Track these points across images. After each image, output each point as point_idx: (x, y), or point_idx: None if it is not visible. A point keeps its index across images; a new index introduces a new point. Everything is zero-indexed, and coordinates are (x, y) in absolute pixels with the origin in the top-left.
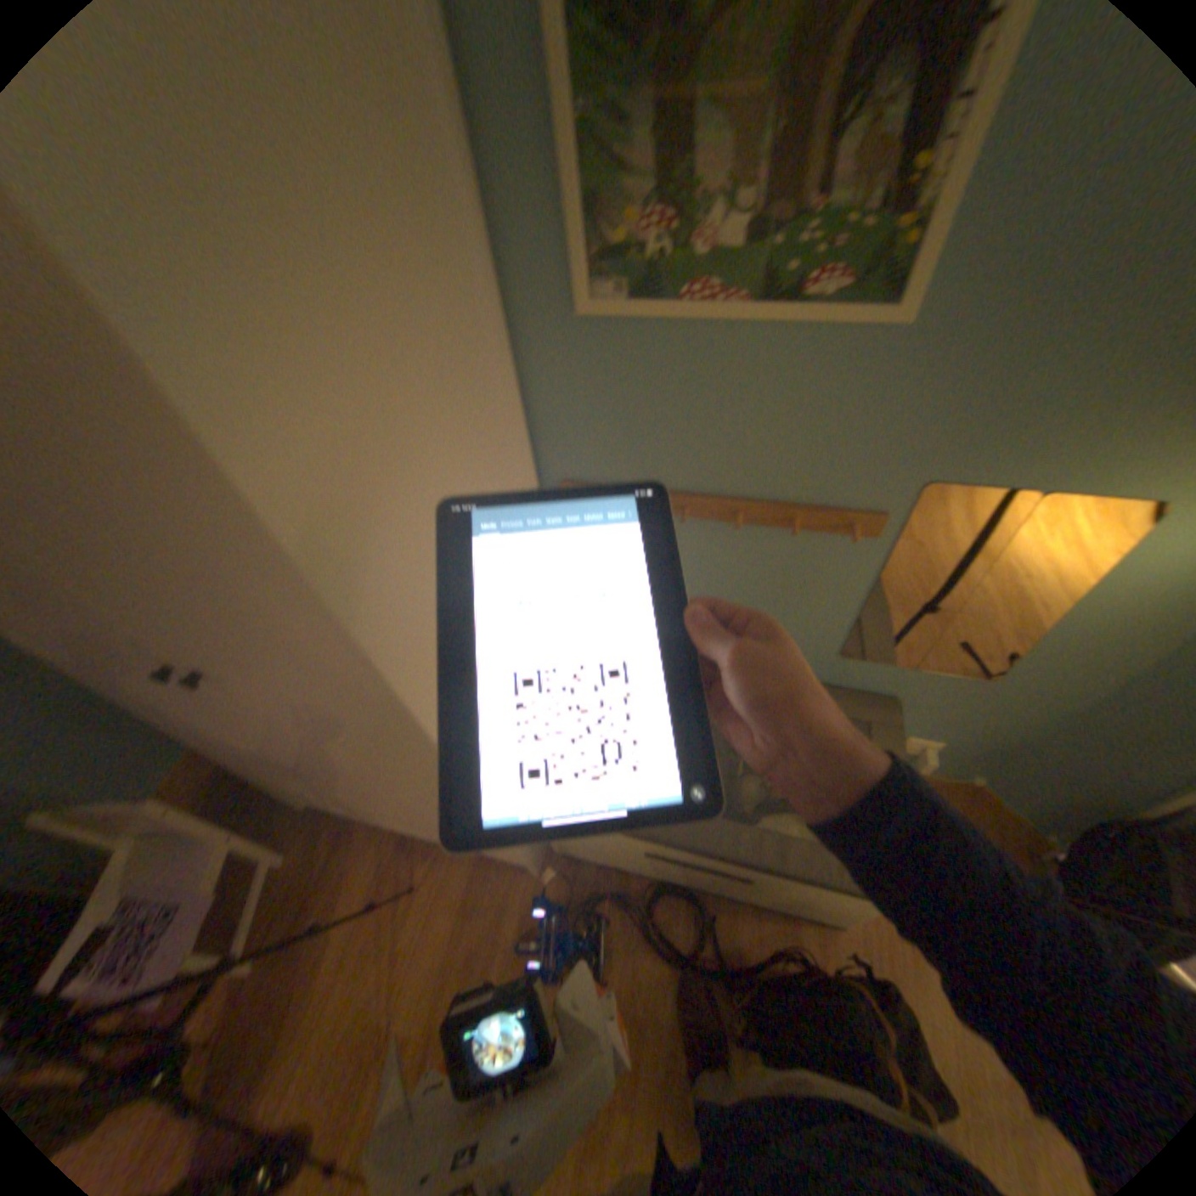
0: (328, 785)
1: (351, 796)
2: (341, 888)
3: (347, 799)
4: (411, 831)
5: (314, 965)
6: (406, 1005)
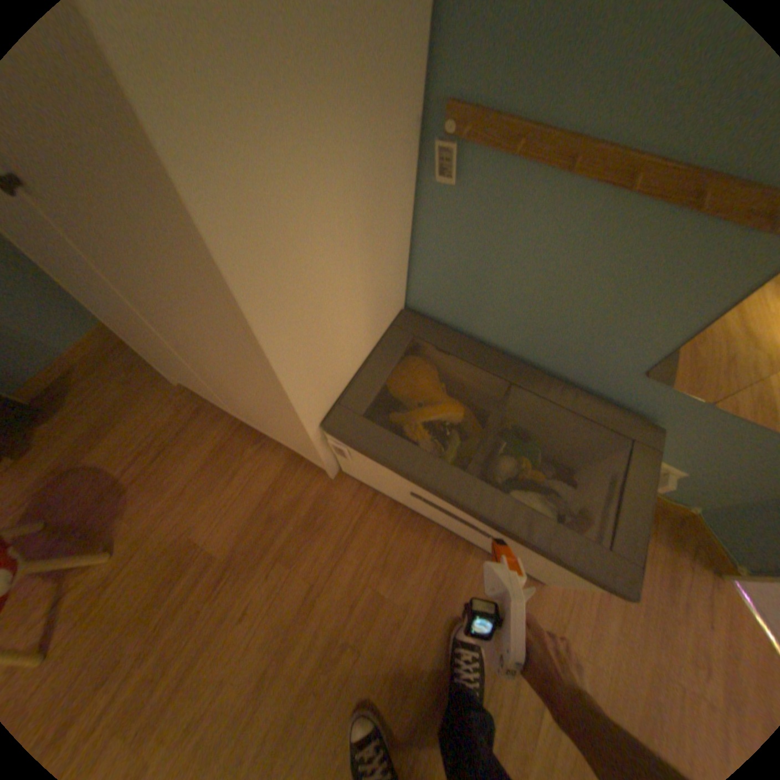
0: (180, 367)
1: (199, 381)
2: (190, 448)
3: (197, 383)
4: (245, 422)
5: (159, 493)
6: (217, 538)
